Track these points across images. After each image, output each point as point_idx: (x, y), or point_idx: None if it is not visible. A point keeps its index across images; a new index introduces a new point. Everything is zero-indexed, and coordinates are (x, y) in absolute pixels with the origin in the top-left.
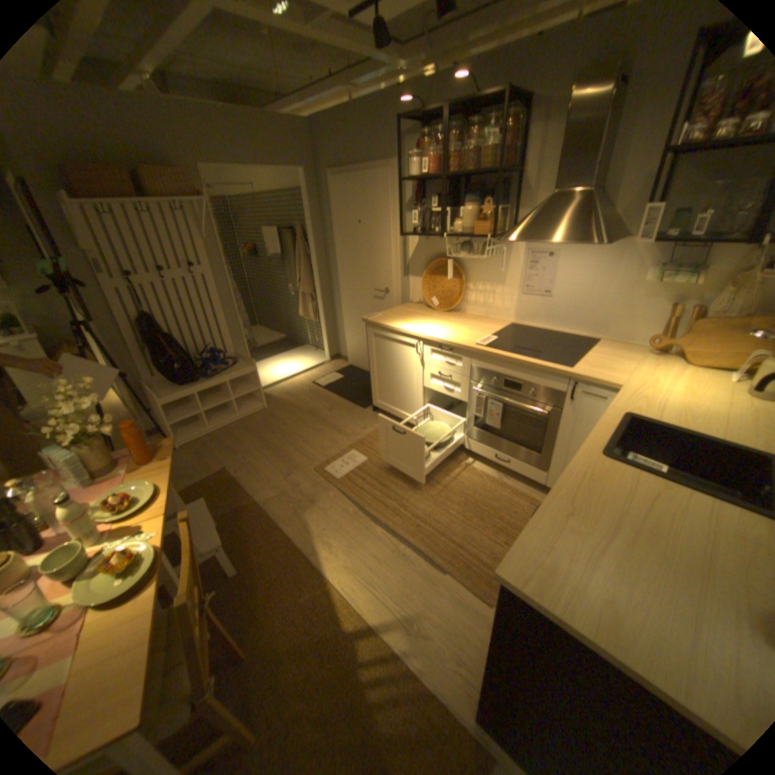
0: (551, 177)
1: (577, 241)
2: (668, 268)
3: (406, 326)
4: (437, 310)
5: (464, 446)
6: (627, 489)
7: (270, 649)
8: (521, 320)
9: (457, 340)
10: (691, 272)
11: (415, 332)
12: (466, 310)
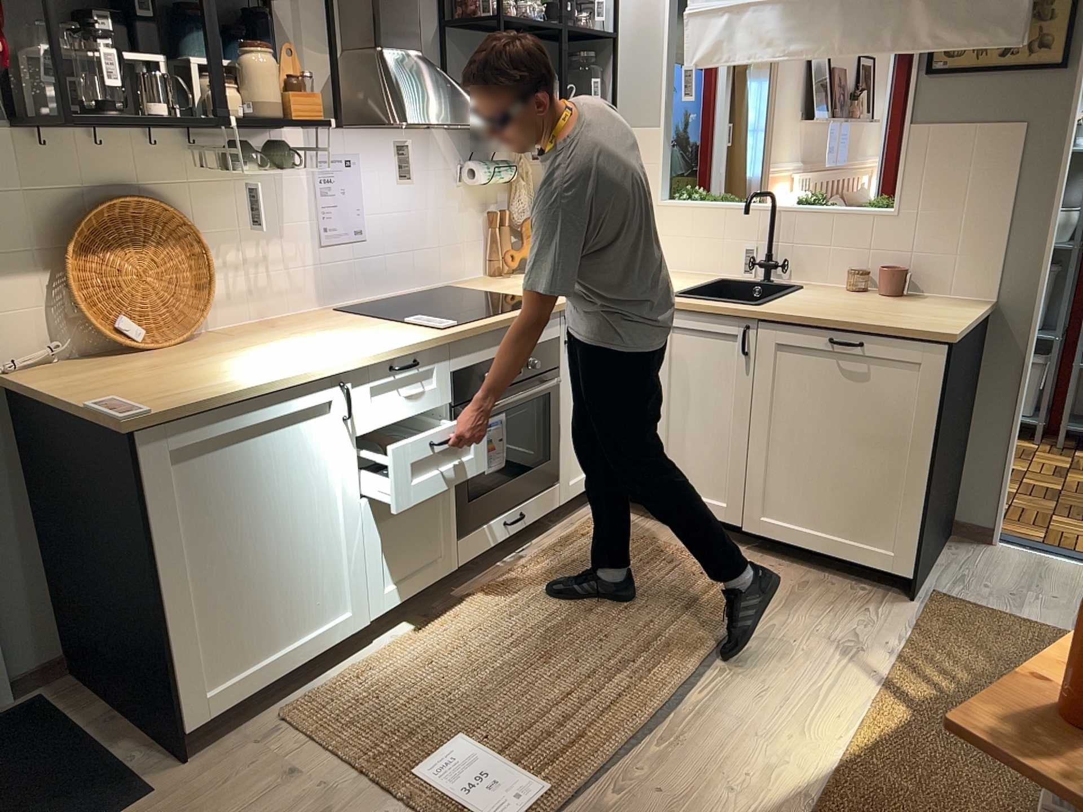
0: (319, 27)
1: (378, 139)
2: (492, 165)
3: (271, 371)
4: (164, 347)
5: (459, 565)
6: (804, 305)
7: (1019, 807)
8: (332, 301)
9: (411, 337)
10: (509, 167)
11: (330, 364)
12: (210, 324)
